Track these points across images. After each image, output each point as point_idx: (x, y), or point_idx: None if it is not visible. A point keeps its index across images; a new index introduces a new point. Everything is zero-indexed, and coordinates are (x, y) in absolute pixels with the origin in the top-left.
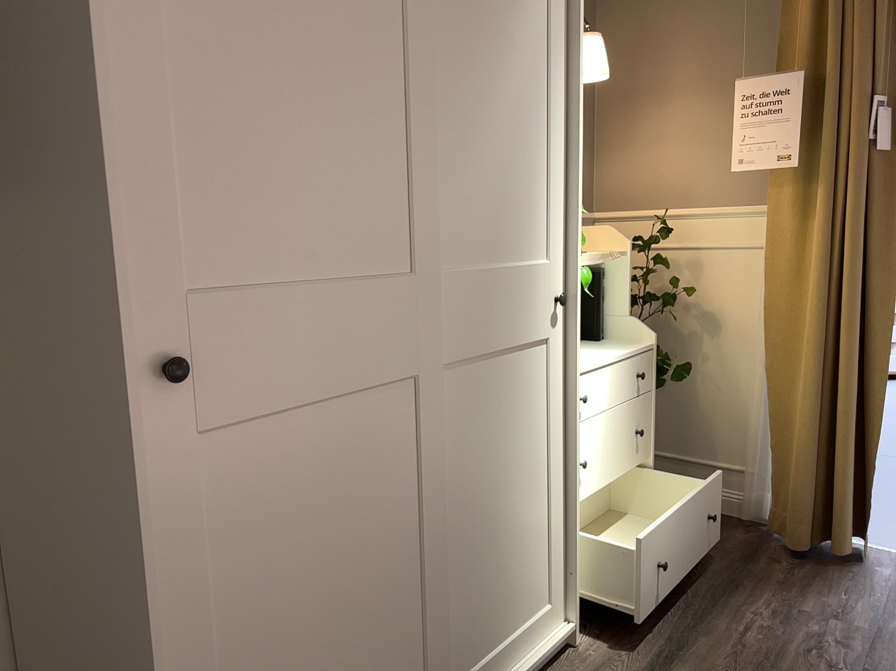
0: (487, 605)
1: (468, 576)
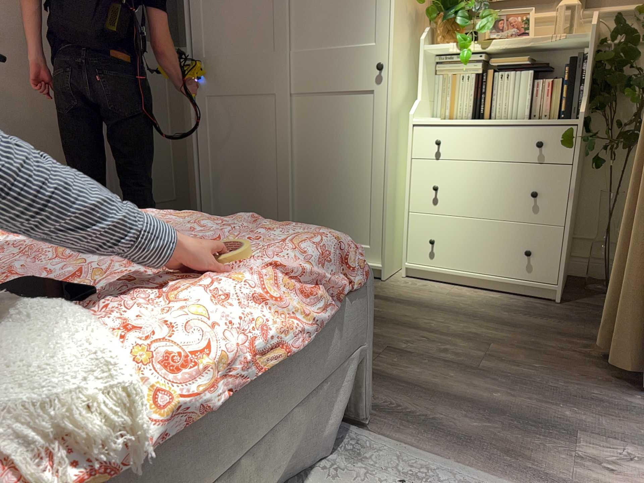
0: (320, 215)
1: (308, 194)
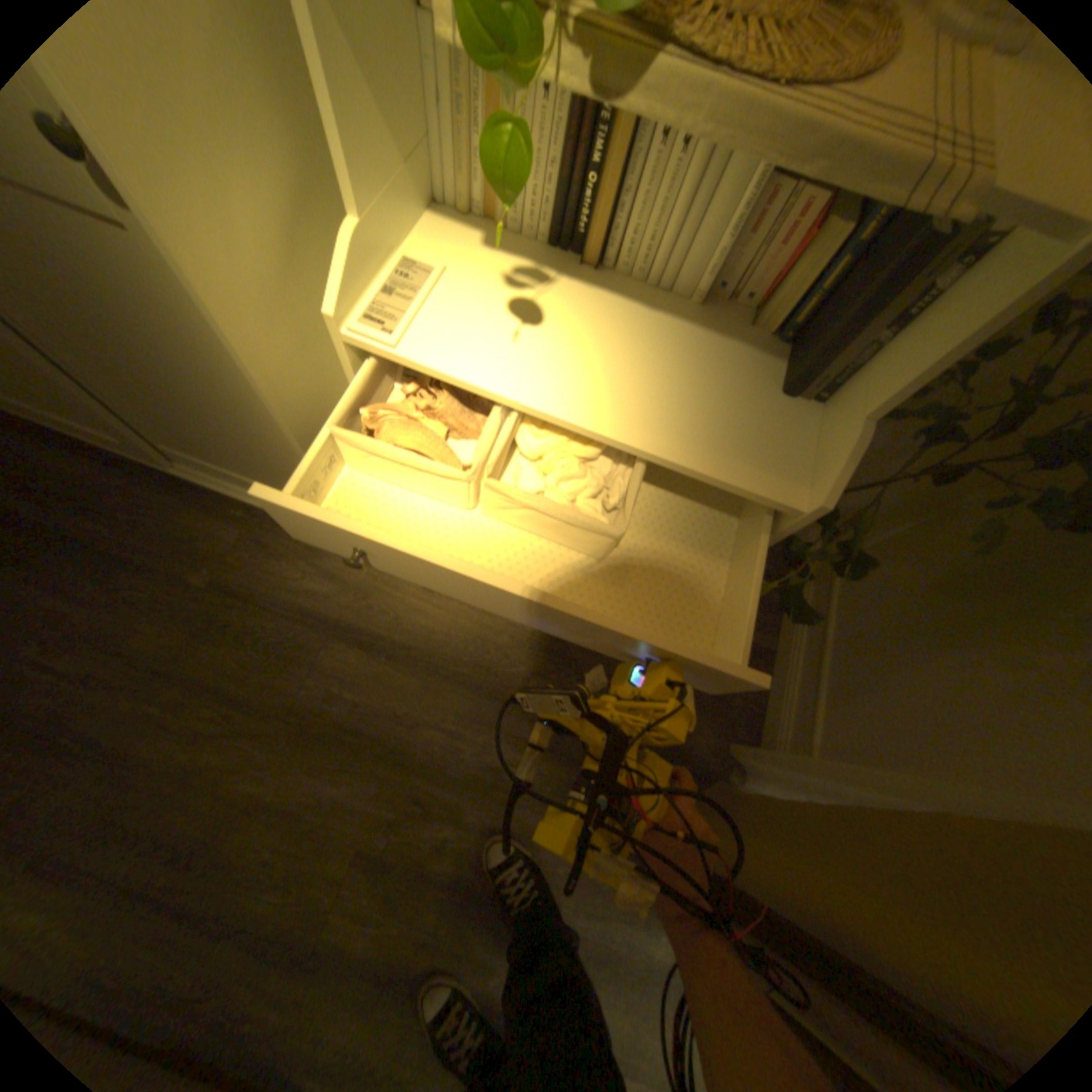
0: (196, 441)
1: (135, 400)
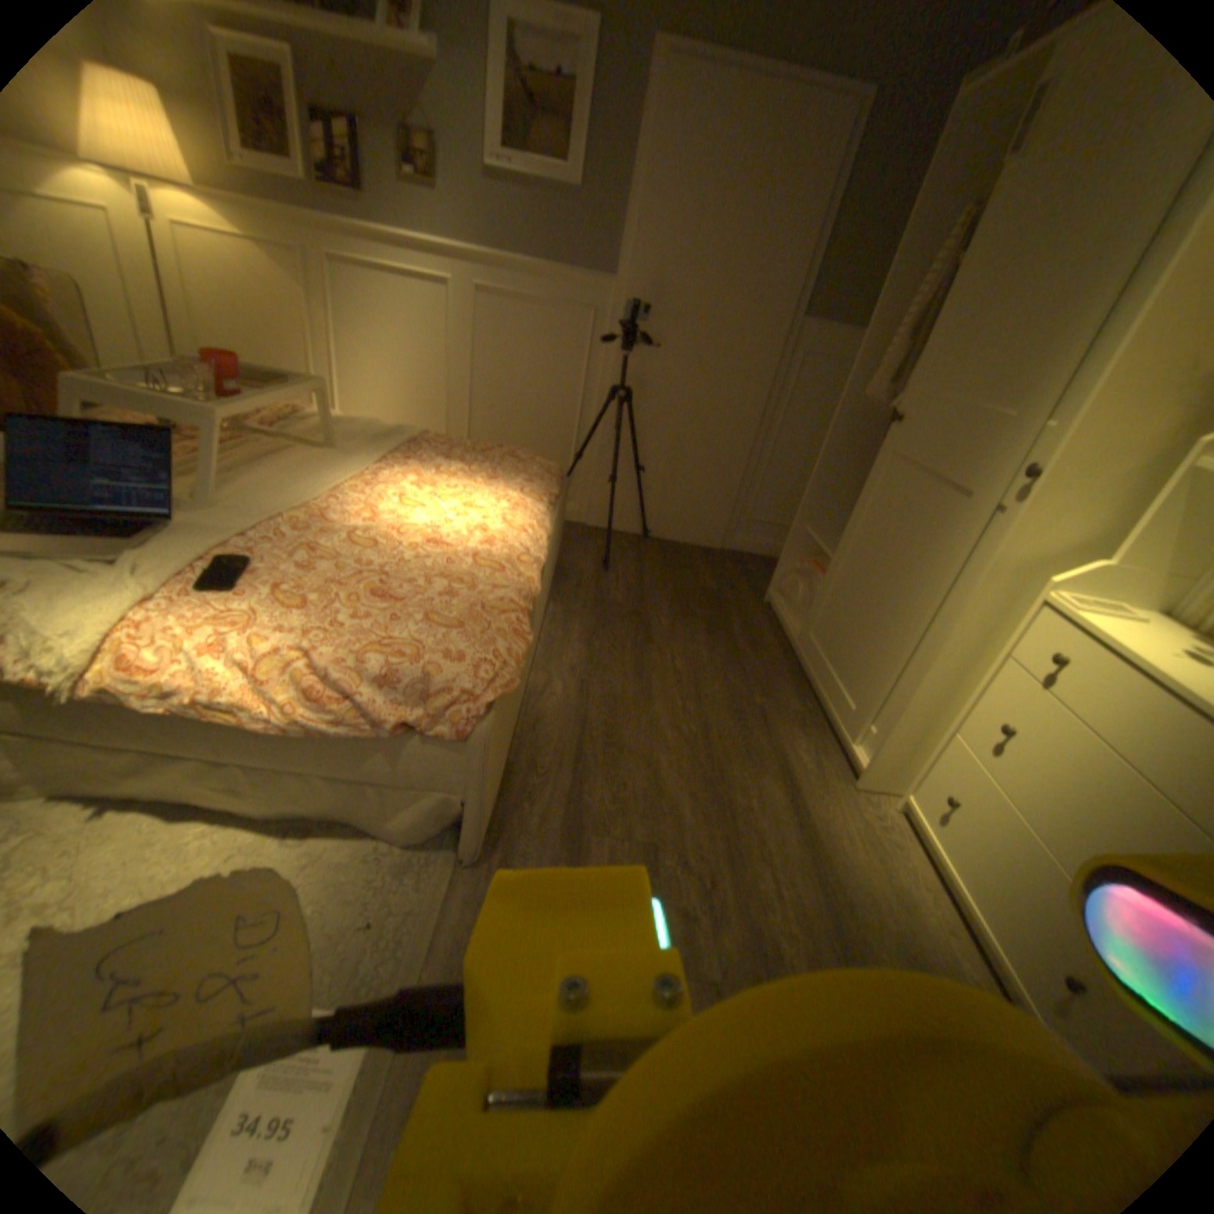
0: (858, 647)
1: (862, 612)
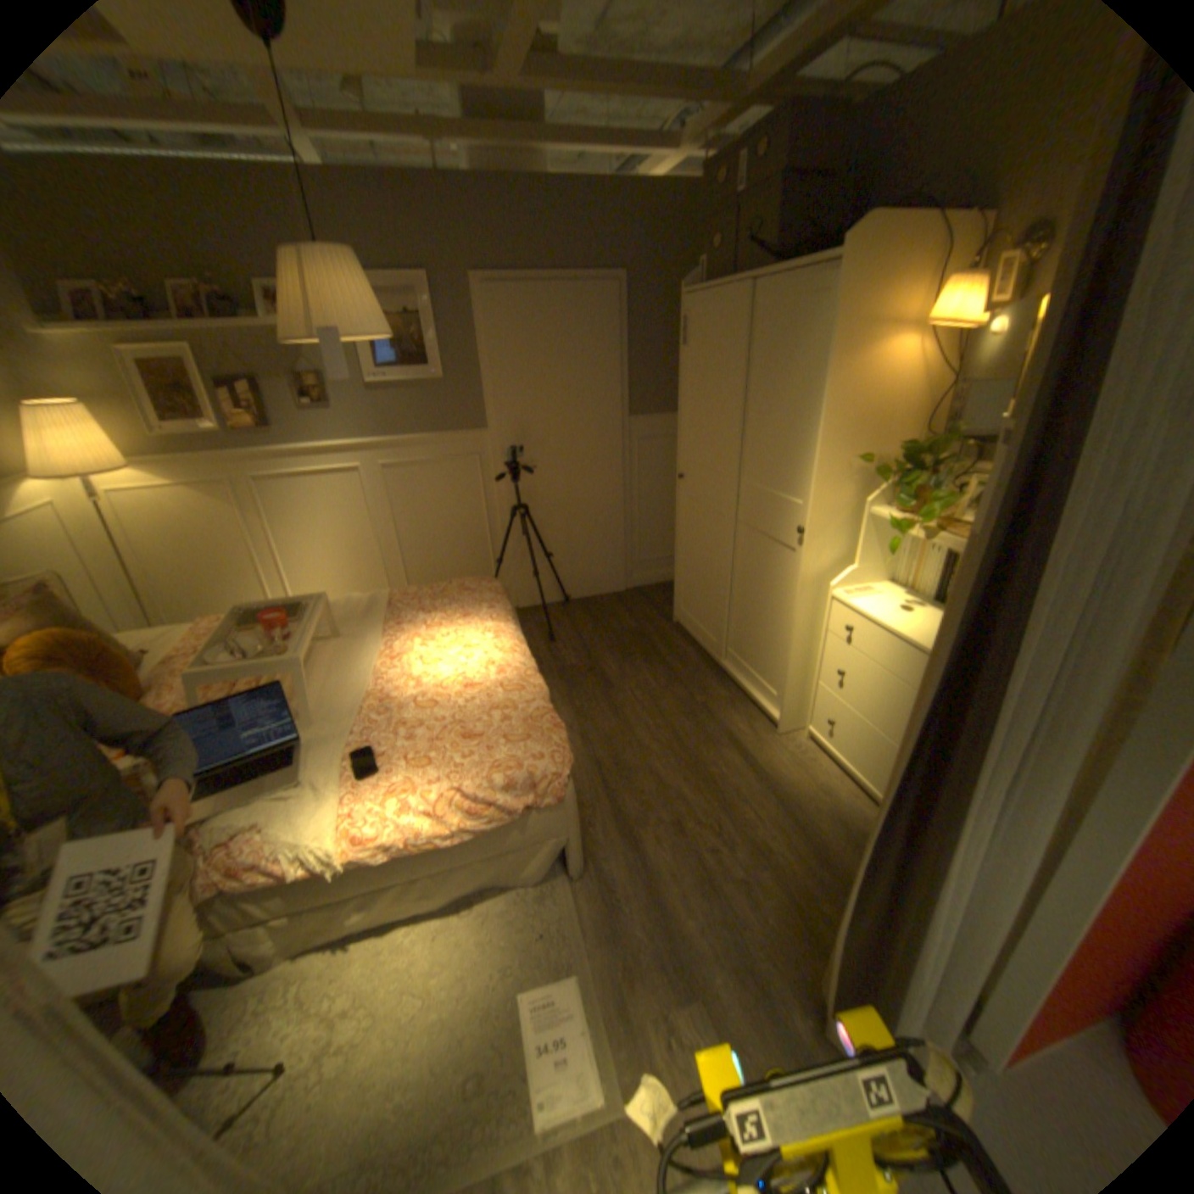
0: (747, 643)
1: (742, 619)
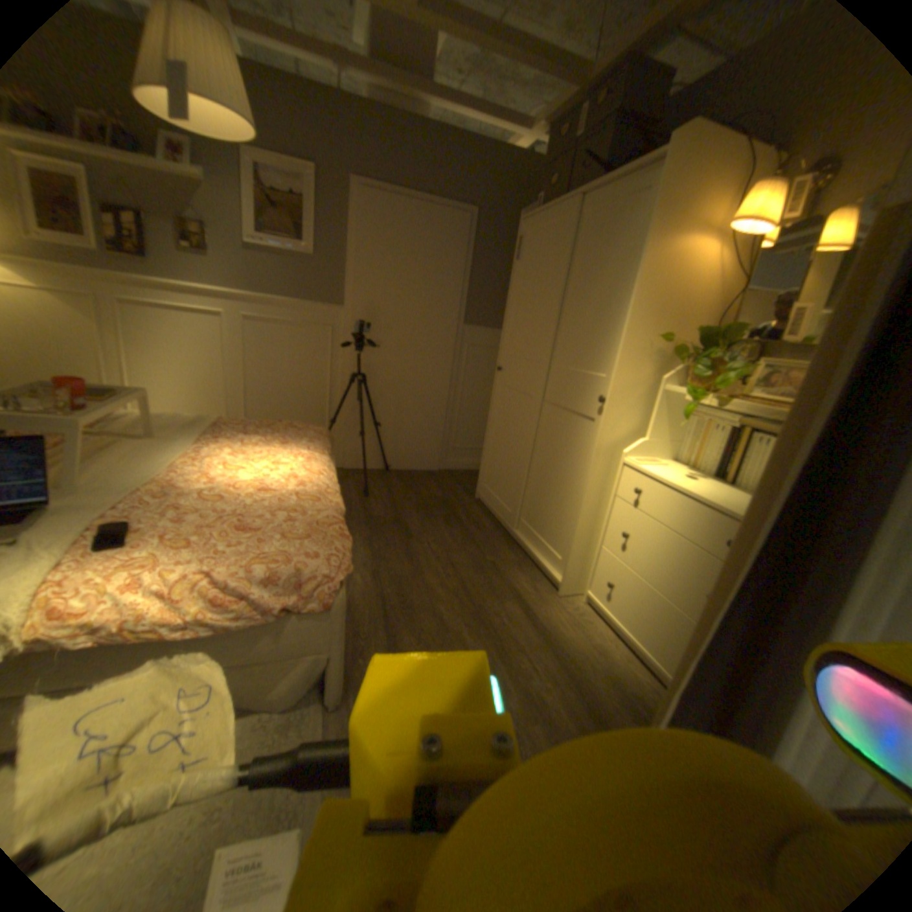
0: (540, 511)
1: (537, 489)
